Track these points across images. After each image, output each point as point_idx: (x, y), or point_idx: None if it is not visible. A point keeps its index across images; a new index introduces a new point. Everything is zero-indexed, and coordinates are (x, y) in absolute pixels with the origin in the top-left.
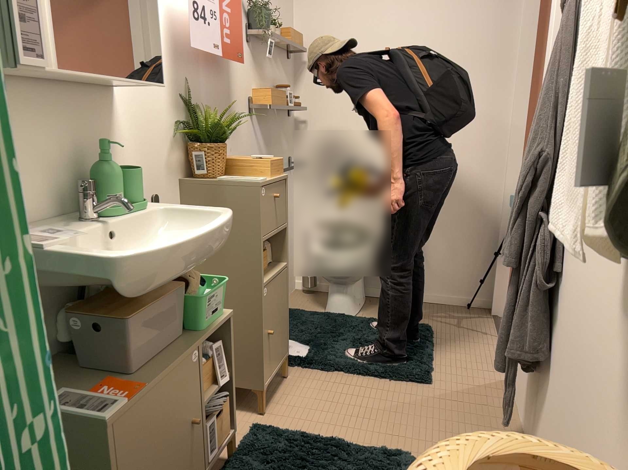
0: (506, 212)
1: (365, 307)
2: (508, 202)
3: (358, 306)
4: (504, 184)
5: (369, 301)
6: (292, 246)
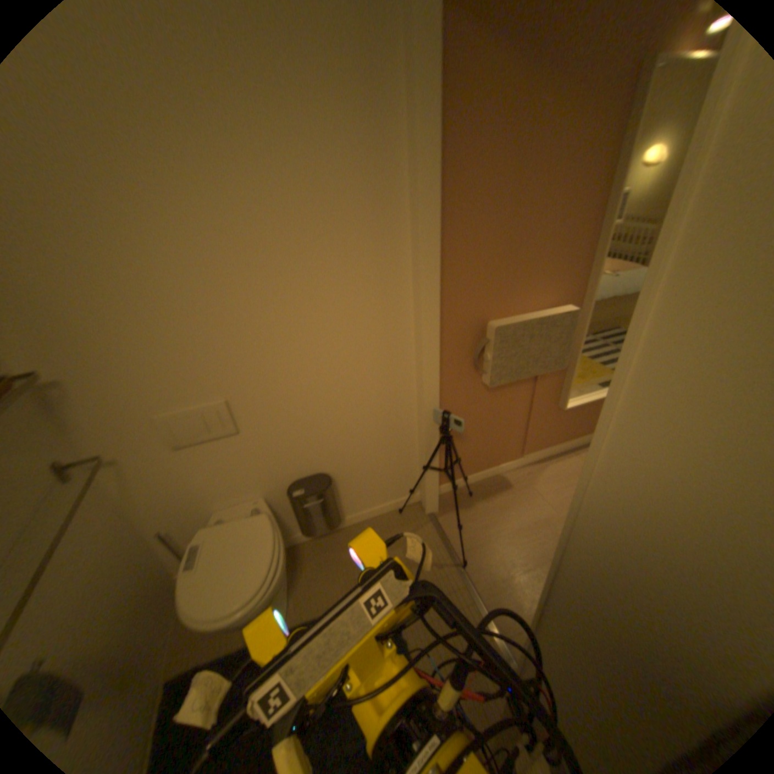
0: (429, 425)
1: (288, 582)
2: (429, 414)
3: (282, 602)
4: (417, 389)
5: (288, 561)
6: (142, 559)
